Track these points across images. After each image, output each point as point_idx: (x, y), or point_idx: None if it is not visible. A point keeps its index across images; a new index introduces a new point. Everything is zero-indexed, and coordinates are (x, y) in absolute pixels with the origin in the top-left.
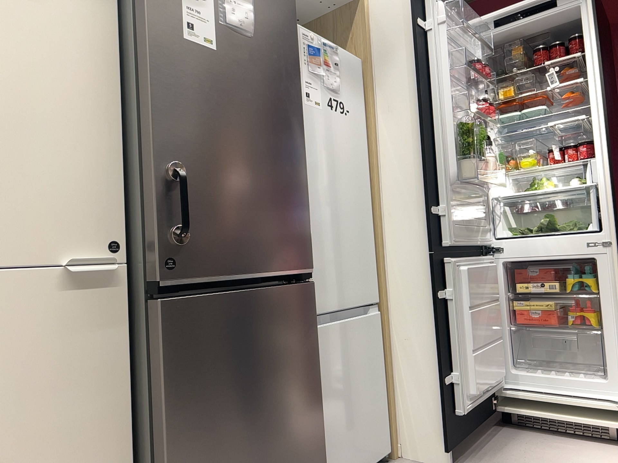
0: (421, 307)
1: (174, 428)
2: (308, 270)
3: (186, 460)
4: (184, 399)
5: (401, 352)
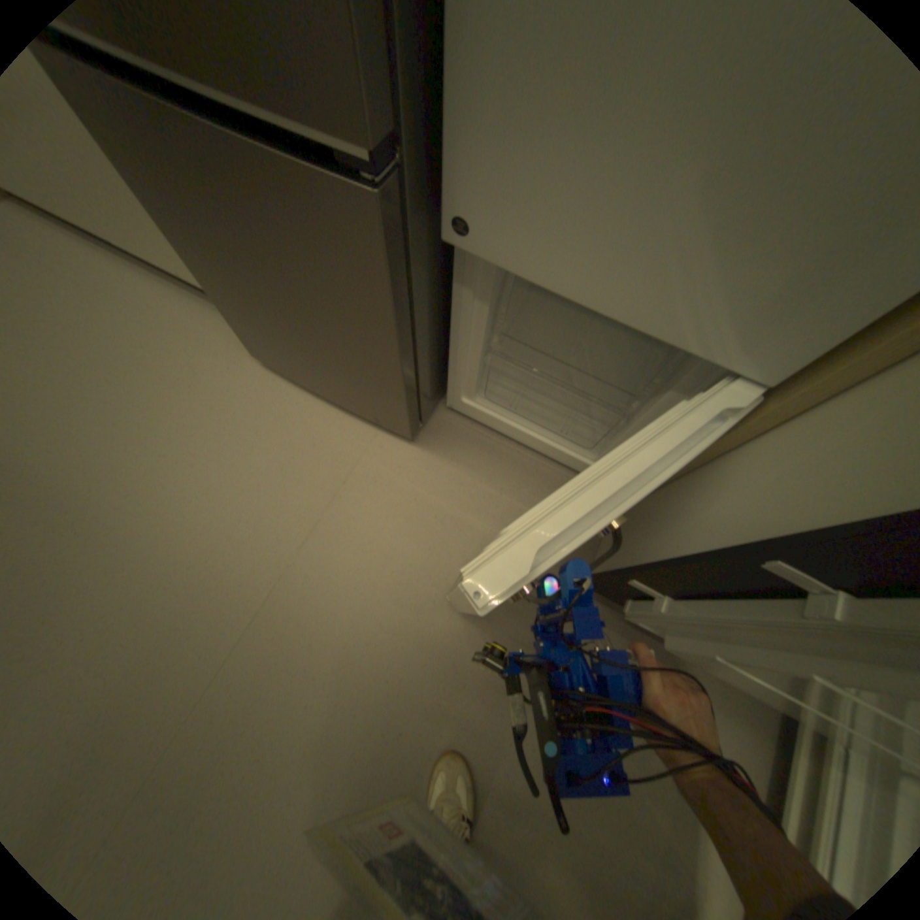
0: (776, 504)
1: (166, 229)
2: (346, 136)
3: (198, 267)
4: (157, 208)
5: (703, 479)
